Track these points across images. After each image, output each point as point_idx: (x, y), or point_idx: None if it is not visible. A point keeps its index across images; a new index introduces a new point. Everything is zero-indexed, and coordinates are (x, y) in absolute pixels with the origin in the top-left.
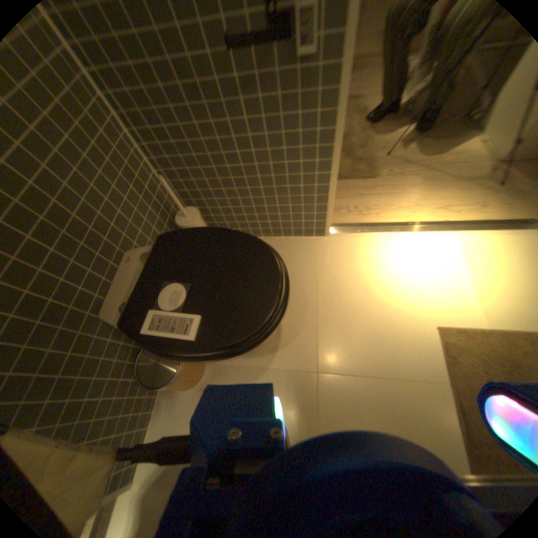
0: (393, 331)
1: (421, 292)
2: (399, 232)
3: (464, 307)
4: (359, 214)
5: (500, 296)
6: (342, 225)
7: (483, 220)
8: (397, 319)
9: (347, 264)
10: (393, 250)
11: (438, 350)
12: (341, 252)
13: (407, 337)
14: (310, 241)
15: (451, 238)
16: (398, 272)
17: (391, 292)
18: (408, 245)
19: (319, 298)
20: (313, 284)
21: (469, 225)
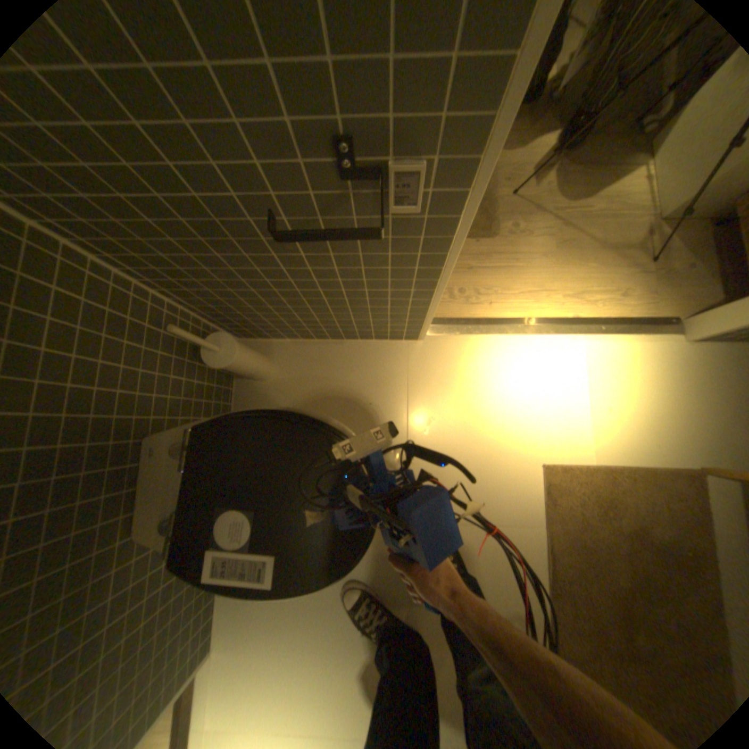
0: (495, 475)
1: (531, 423)
2: (513, 337)
3: (576, 442)
4: (462, 304)
5: (616, 425)
6: (439, 325)
7: (617, 317)
8: (500, 460)
9: (444, 387)
10: (503, 364)
11: (540, 495)
12: (436, 368)
13: (510, 481)
14: (395, 351)
15: (575, 346)
16: (507, 397)
17: (496, 425)
18: (522, 356)
19: (408, 437)
20: (400, 417)
21: (599, 326)
